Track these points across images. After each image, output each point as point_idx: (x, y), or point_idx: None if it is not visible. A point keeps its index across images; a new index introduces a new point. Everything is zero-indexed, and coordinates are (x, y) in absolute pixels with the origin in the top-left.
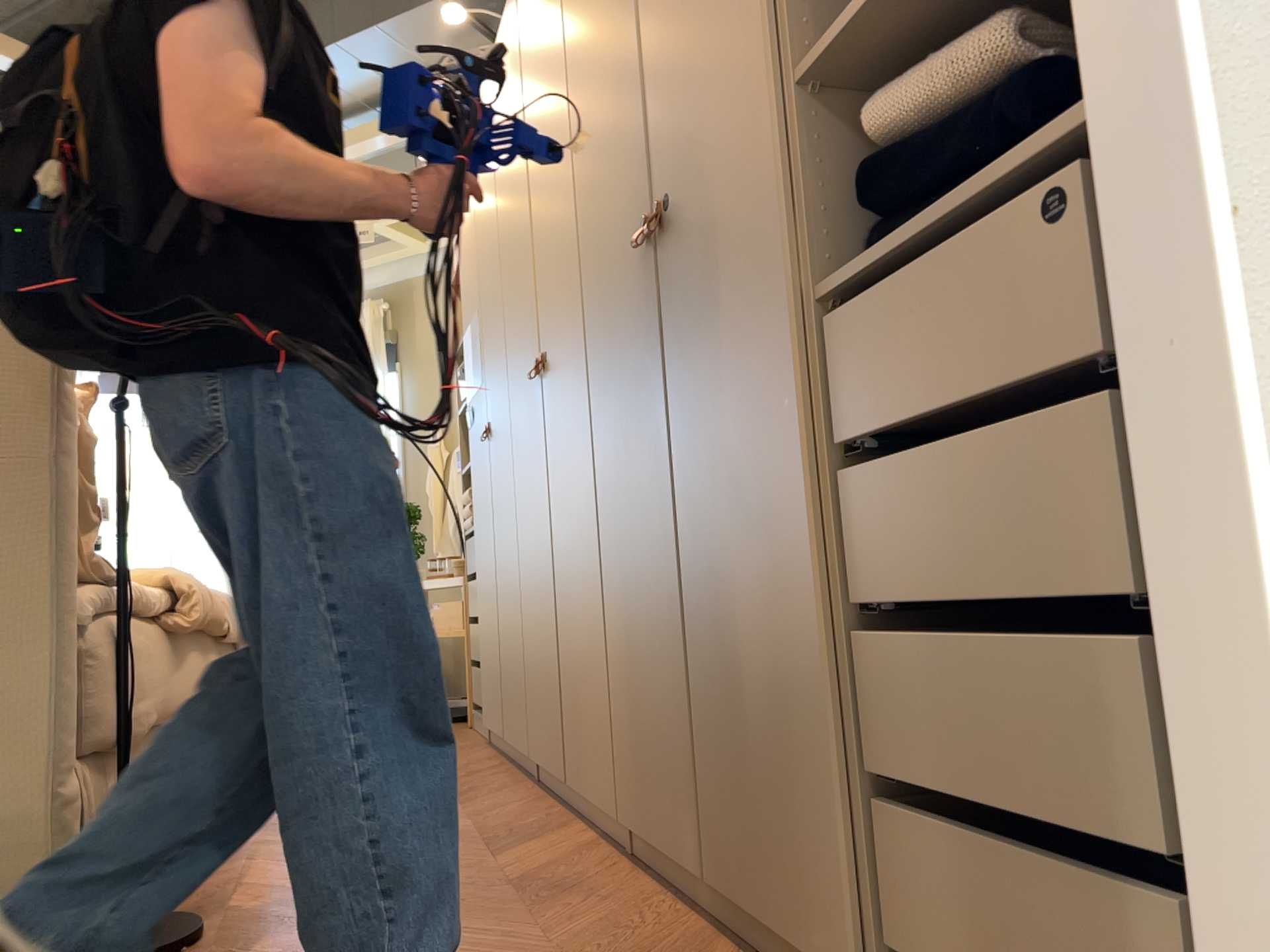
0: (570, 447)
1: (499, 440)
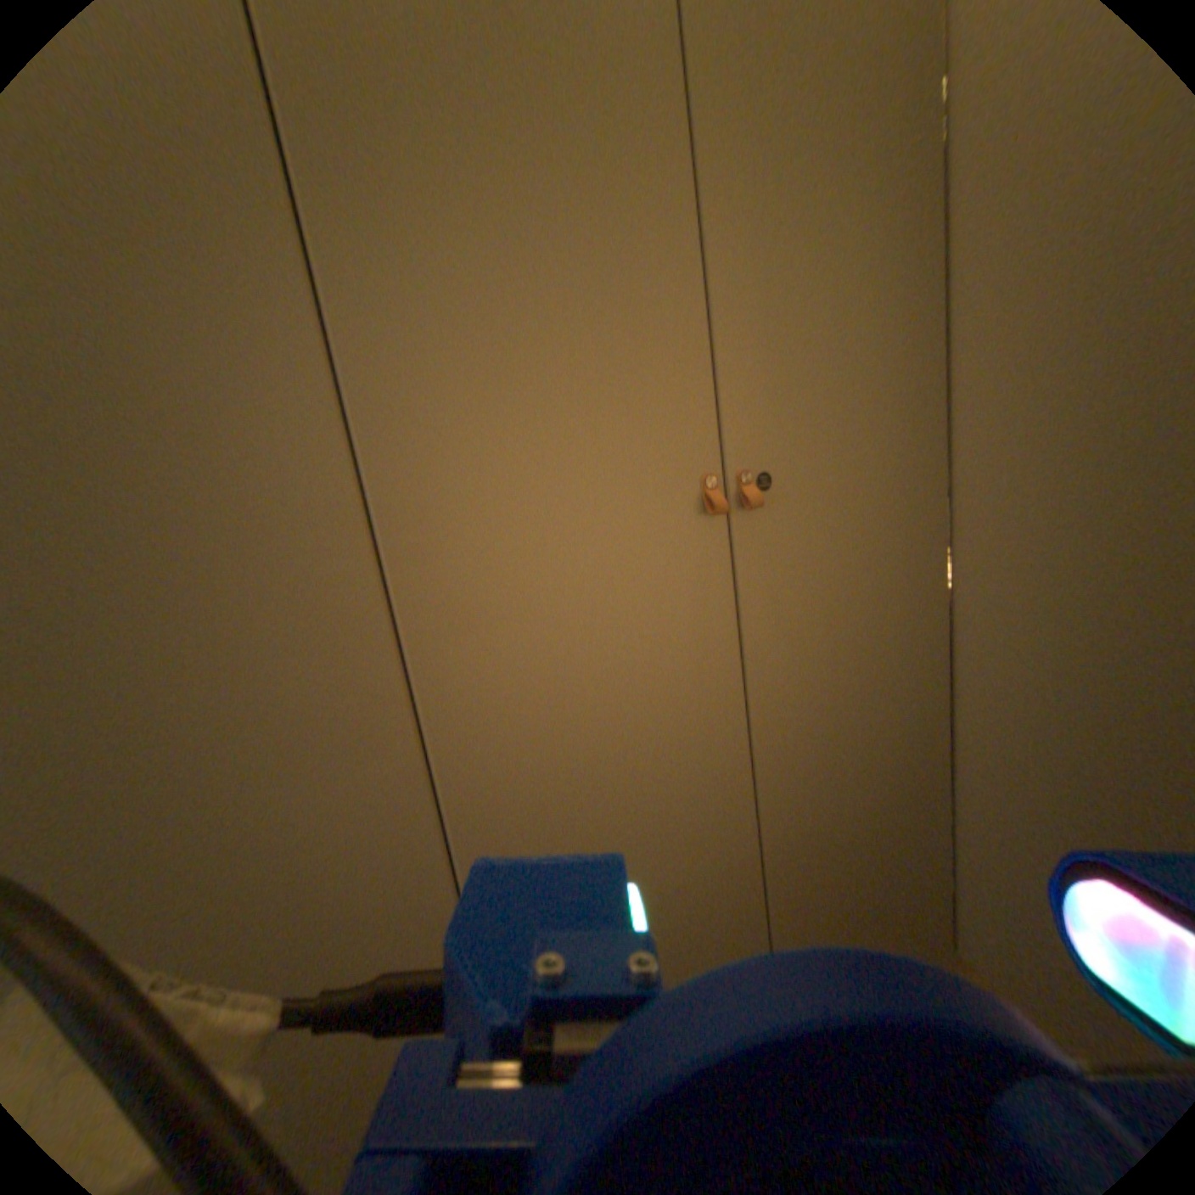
0: (846, 626)
1: (109, 667)
